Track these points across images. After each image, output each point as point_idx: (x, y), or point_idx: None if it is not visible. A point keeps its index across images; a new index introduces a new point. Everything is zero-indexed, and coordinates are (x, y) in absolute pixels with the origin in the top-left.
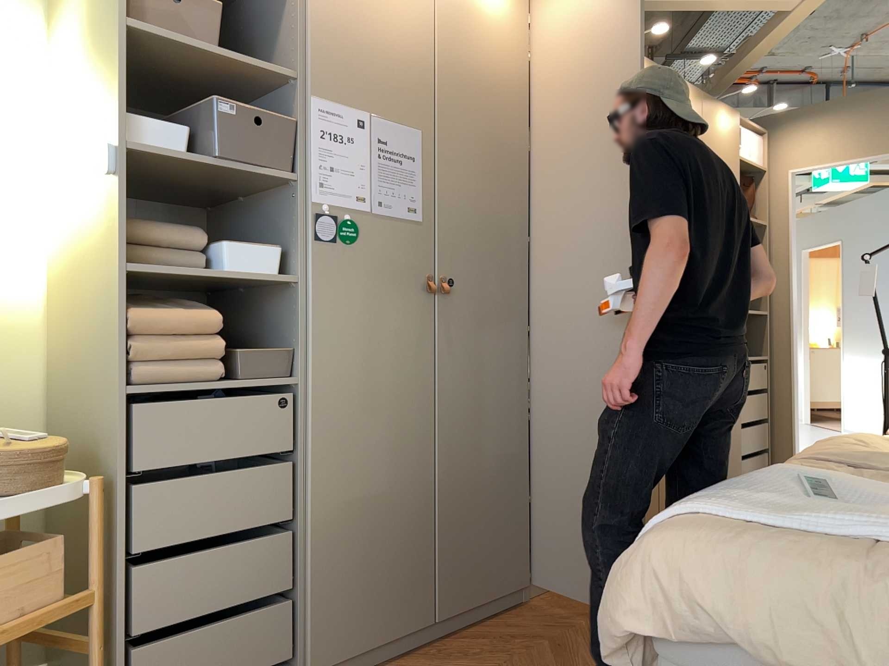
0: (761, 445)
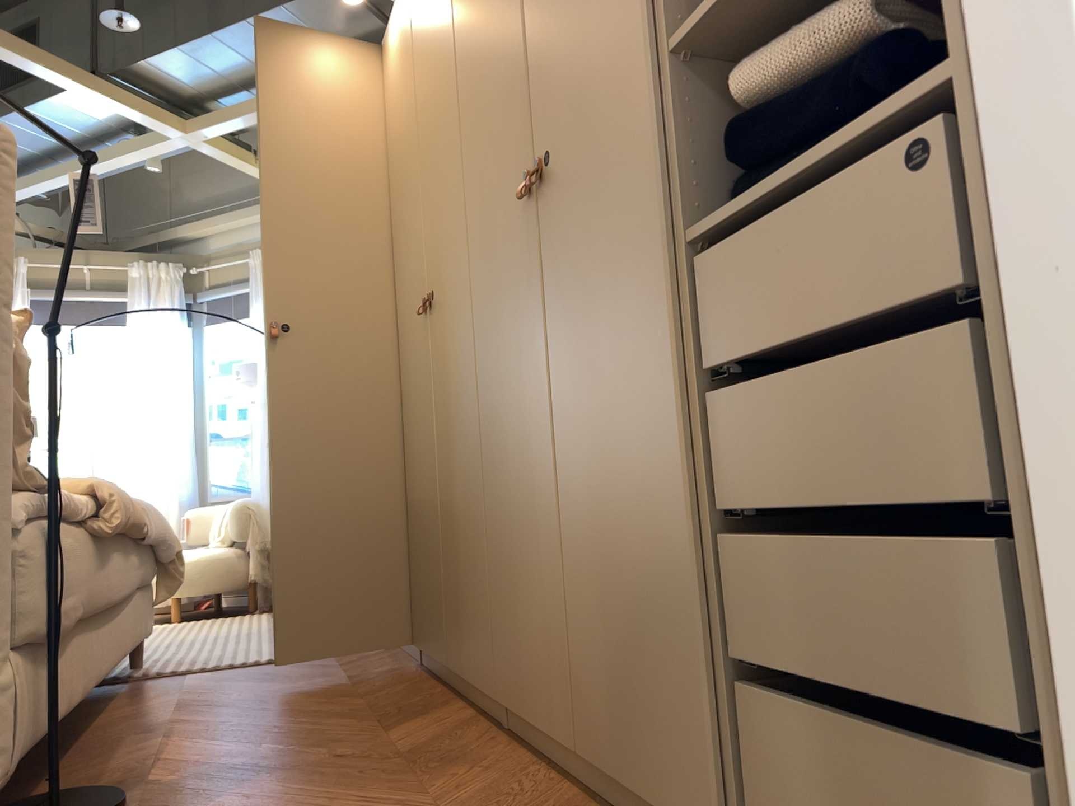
0: (864, 652)
